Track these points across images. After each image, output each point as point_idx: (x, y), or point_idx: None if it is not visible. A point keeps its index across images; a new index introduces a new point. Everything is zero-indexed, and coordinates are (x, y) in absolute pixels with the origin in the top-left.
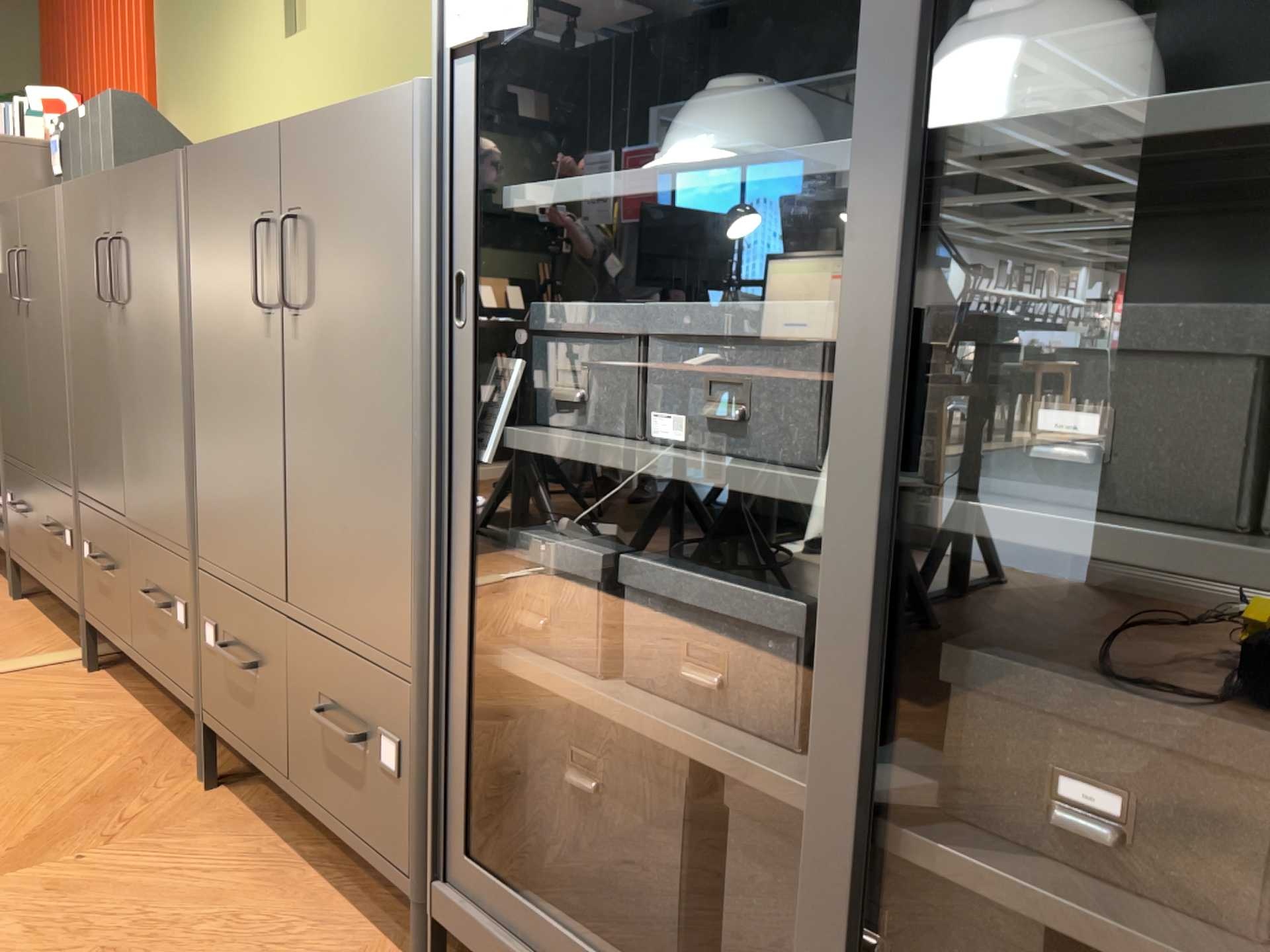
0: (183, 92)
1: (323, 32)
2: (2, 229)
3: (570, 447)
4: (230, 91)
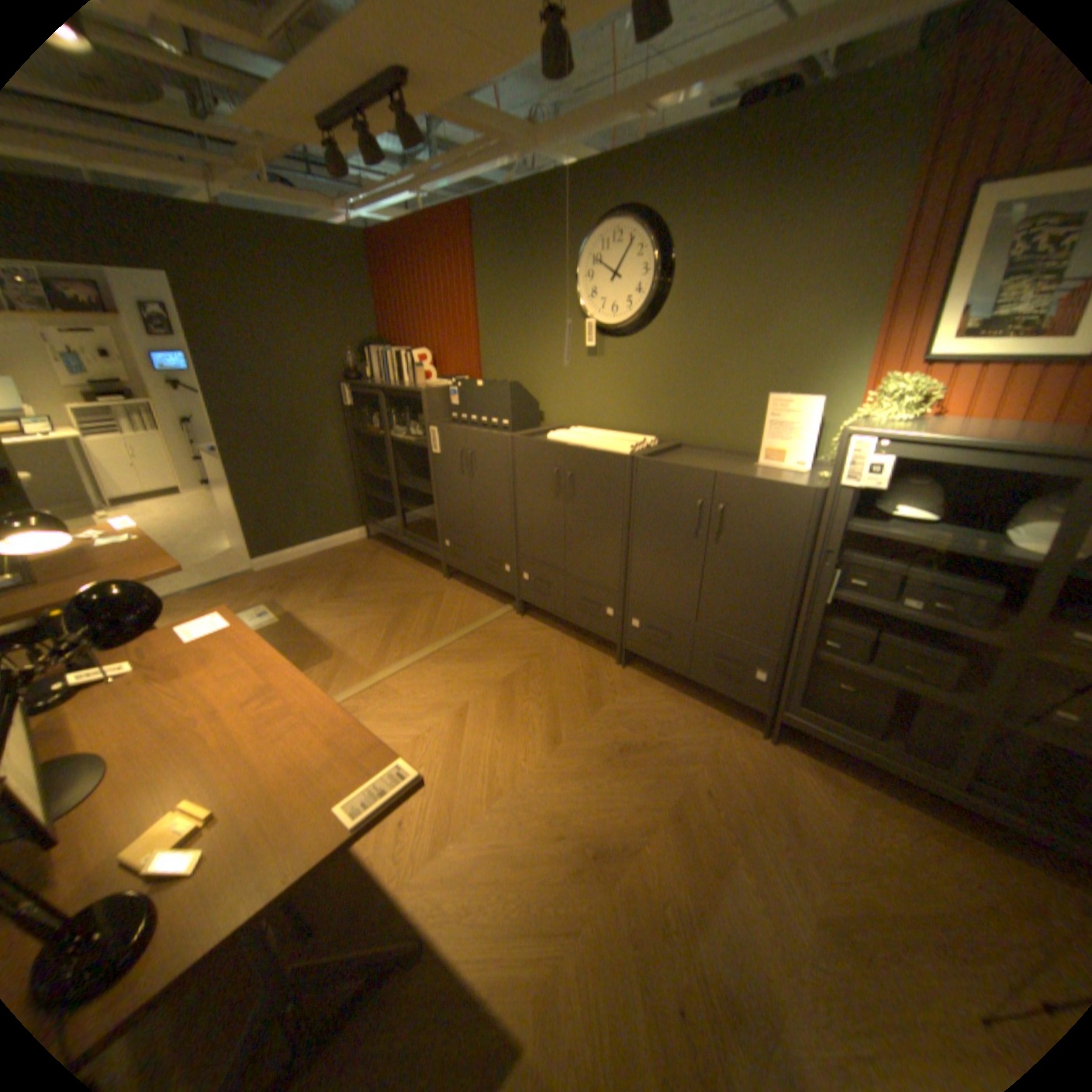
0: (502, 359)
1: (616, 361)
2: (445, 436)
3: (868, 605)
4: (541, 368)
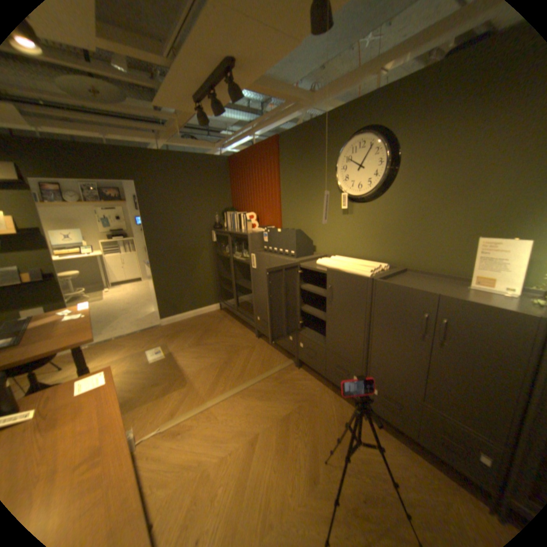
0: (293, 217)
1: (361, 216)
2: (259, 259)
3: None
4: (315, 221)
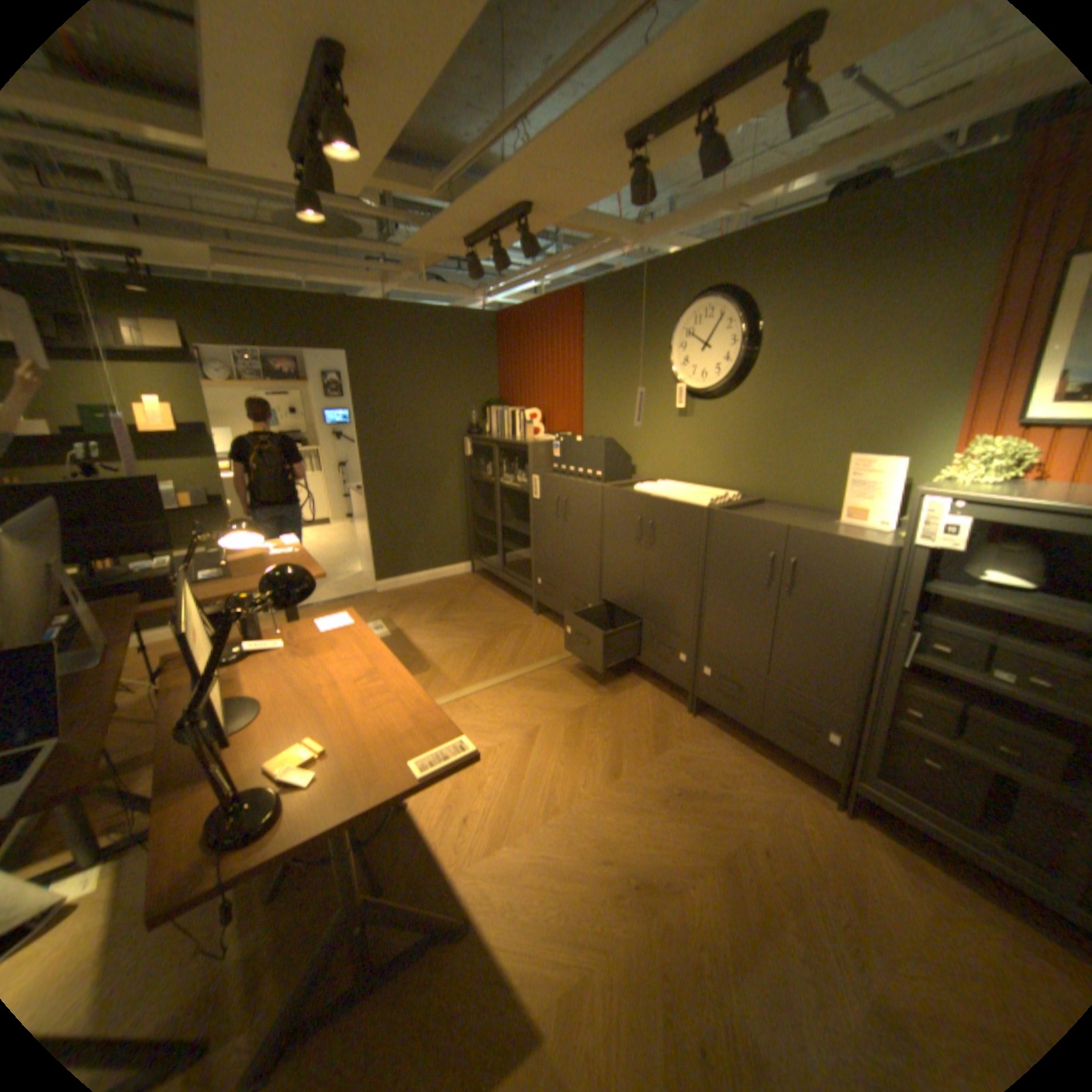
0: (602, 418)
1: (705, 421)
2: (545, 484)
3: (951, 672)
4: (636, 426)
